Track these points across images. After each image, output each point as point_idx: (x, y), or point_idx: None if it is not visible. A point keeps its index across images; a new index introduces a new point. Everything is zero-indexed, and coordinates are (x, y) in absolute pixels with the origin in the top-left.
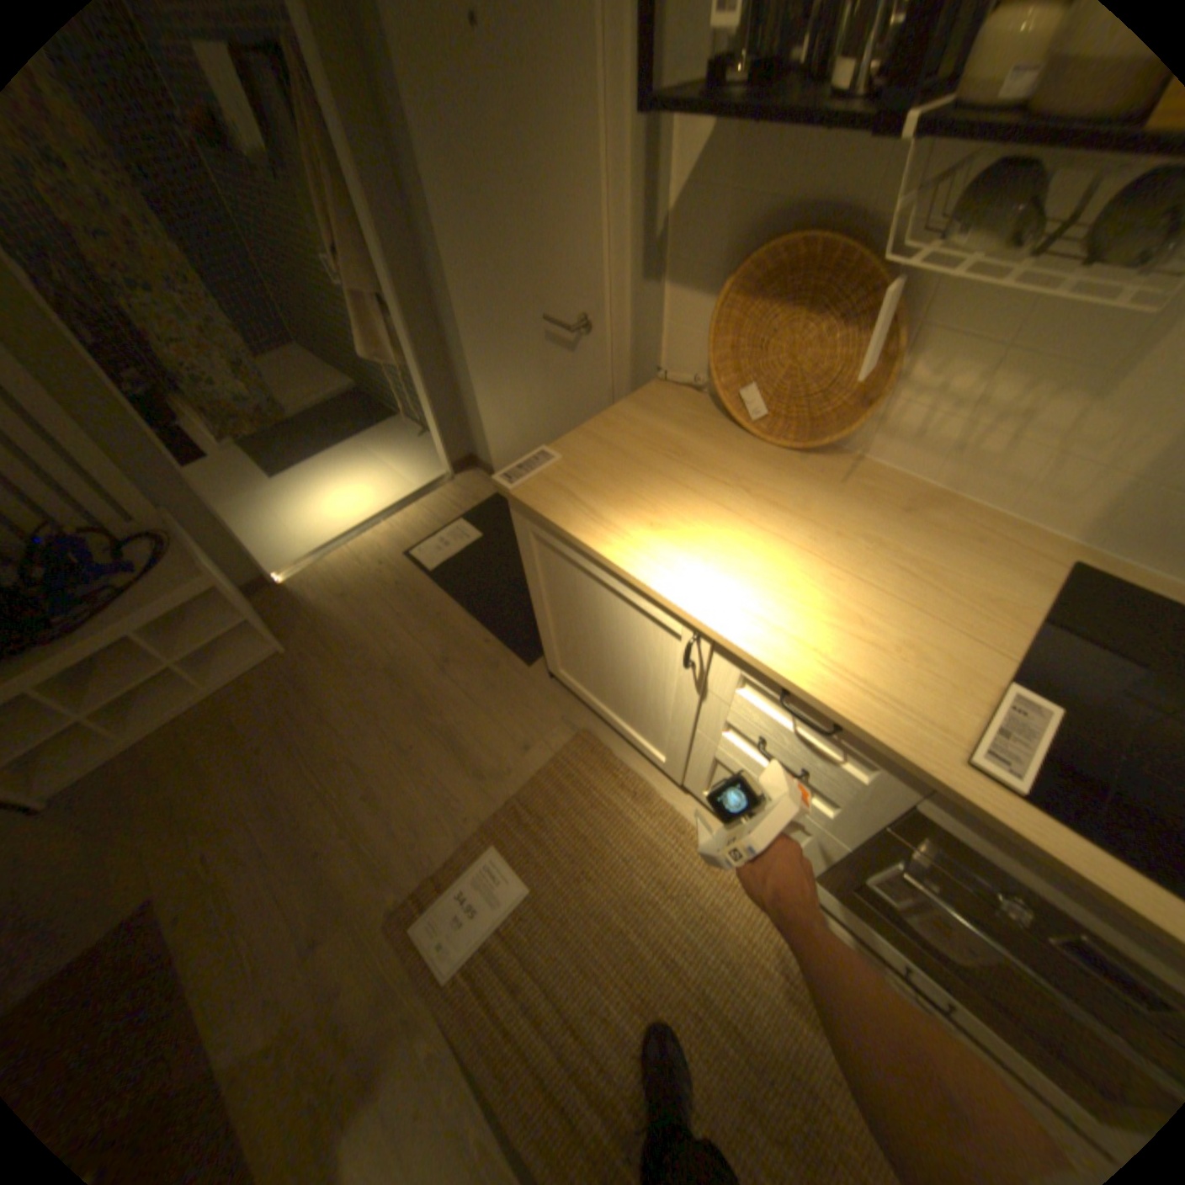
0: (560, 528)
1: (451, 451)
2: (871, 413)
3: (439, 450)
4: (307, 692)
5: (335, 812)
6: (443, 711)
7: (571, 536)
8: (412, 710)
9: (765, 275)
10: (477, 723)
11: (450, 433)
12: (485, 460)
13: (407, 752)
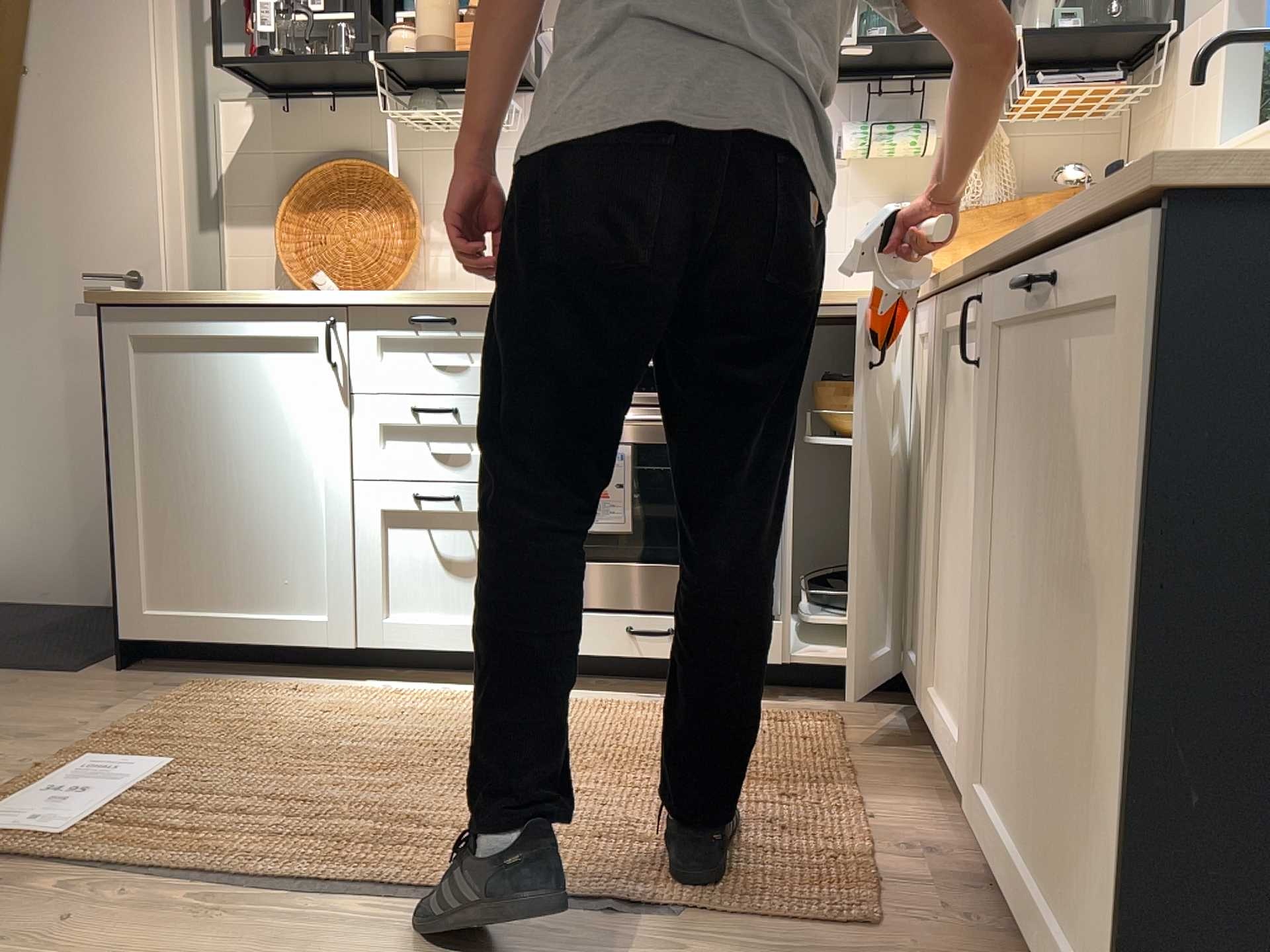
0: (179, 293)
1: None
2: (412, 257)
3: None
4: None
5: None
6: None
7: (194, 294)
8: None
9: (310, 198)
10: (3, 715)
11: None
12: None
13: None
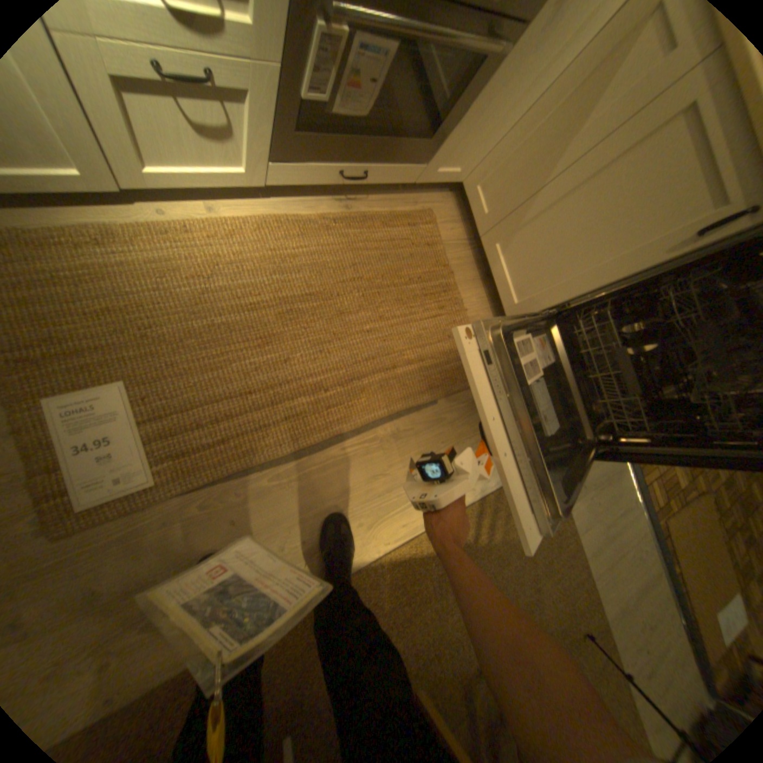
0: None
1: None
2: None
3: None
4: None
5: None
6: None
7: None
8: None
9: None
10: None
11: None
12: None
13: None
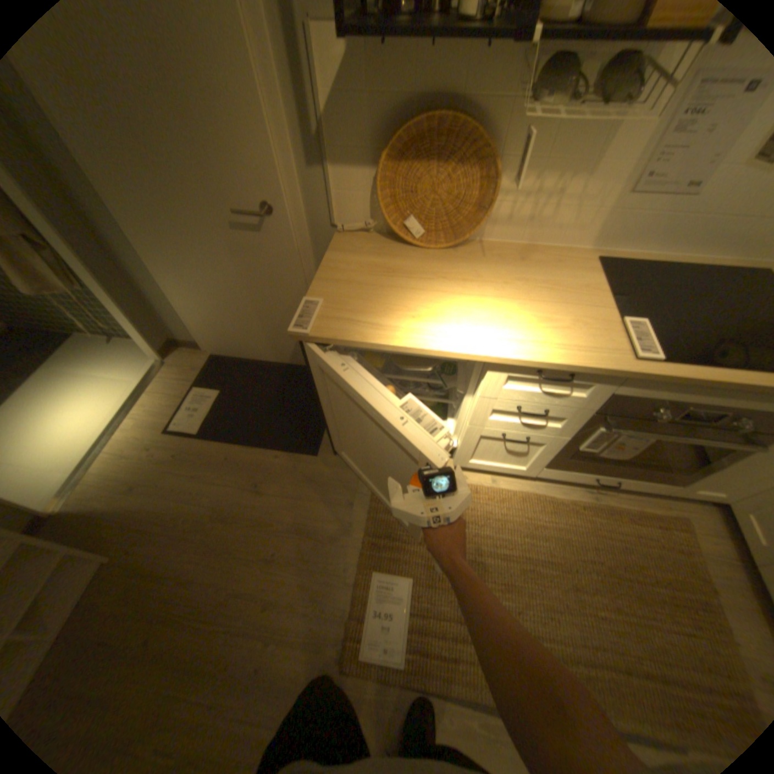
0: (363, 341)
1: (147, 343)
2: (490, 213)
3: (136, 346)
4: (156, 572)
5: (249, 633)
6: (278, 517)
7: (375, 343)
8: (256, 530)
9: (404, 145)
10: (308, 509)
11: (142, 329)
12: (185, 338)
13: (273, 559)
